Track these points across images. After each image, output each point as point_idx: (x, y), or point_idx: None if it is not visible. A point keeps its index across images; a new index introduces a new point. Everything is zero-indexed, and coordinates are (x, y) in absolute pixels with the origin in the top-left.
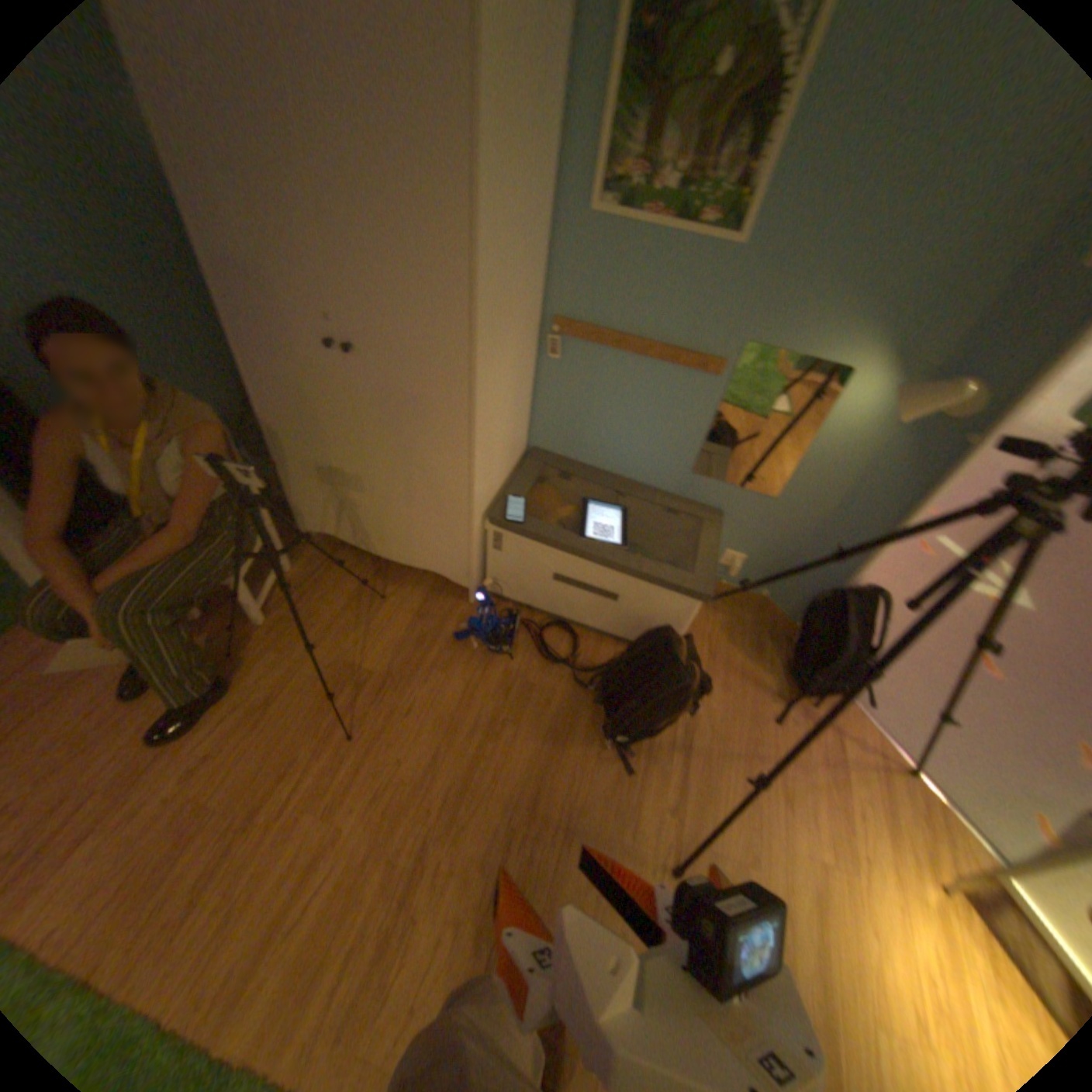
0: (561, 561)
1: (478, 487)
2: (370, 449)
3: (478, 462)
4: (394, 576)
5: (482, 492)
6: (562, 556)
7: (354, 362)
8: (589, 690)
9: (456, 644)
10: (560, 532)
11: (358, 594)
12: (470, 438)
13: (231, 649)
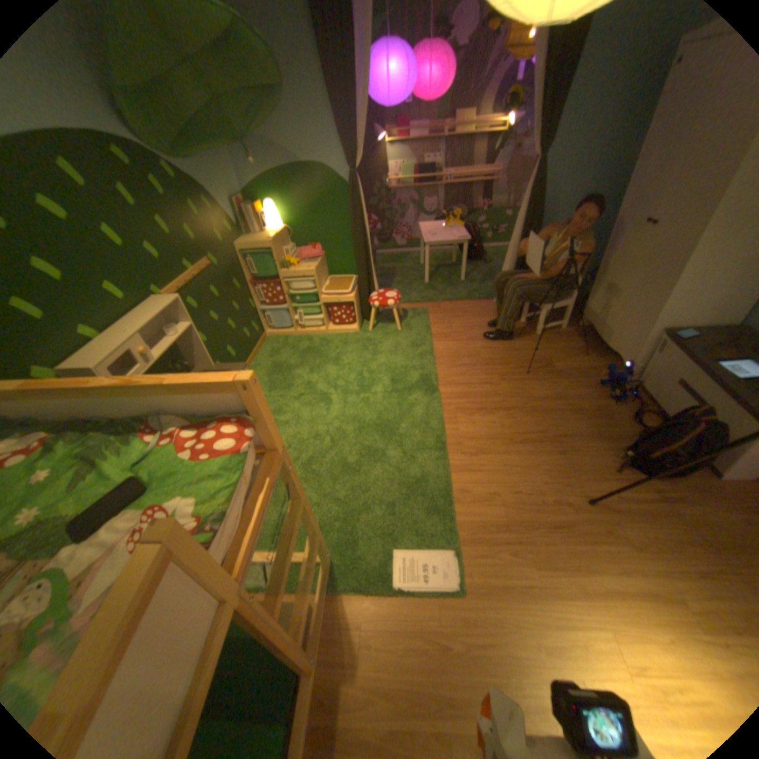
0: (689, 370)
1: (669, 305)
2: (636, 278)
3: (678, 289)
4: (601, 354)
5: (672, 312)
6: (691, 365)
7: (656, 233)
8: (642, 444)
9: (598, 386)
10: (702, 353)
11: (579, 349)
12: (679, 272)
13: (522, 334)
